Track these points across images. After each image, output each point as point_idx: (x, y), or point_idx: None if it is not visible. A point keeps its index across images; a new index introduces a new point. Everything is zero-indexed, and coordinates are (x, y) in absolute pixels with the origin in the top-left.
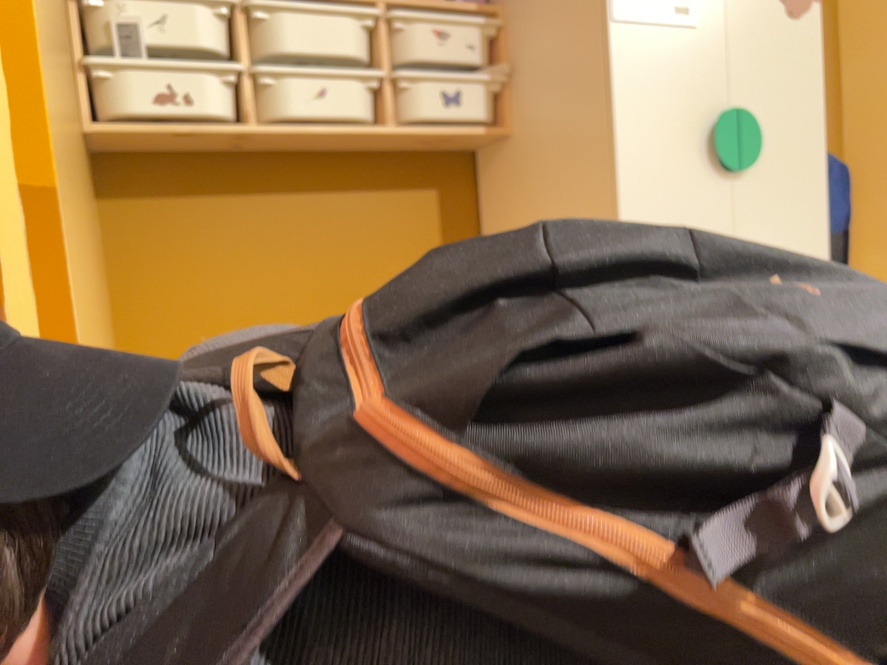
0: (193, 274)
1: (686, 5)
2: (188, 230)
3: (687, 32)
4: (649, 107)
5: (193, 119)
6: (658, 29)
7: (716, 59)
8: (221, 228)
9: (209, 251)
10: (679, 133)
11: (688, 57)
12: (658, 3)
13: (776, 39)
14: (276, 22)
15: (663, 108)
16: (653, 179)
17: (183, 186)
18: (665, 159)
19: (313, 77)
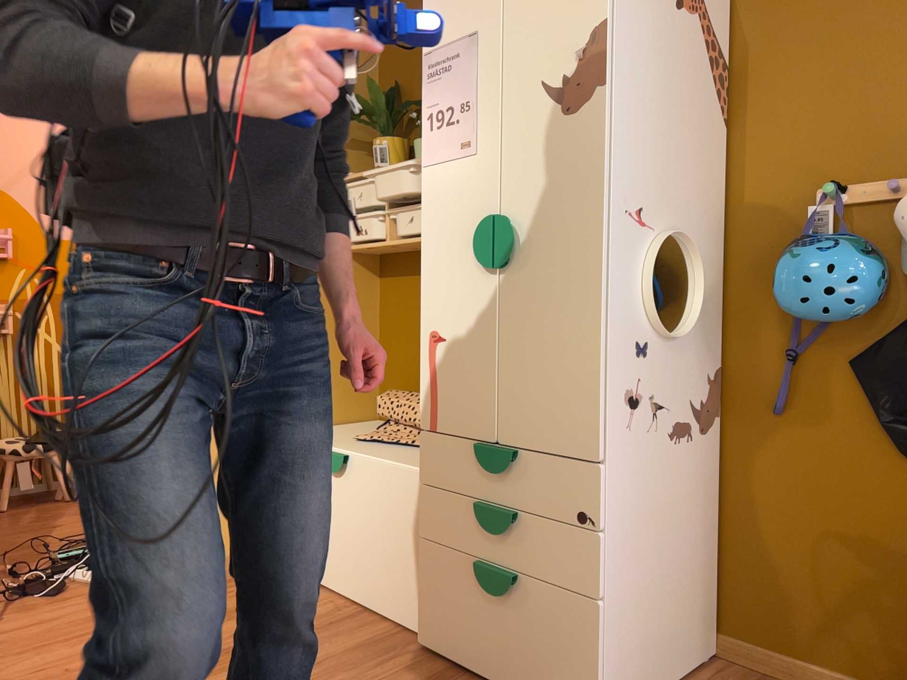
0: (403, 317)
1: (467, 140)
2: (403, 293)
3: (467, 160)
4: (440, 222)
5: (369, 239)
6: (448, 164)
7: (487, 175)
8: (415, 293)
9: (409, 305)
10: (458, 239)
11: (467, 179)
12: (448, 145)
13: (547, 142)
14: (399, 182)
15: (448, 221)
16: (439, 275)
17: (404, 269)
18: (447, 259)
19: (408, 210)
